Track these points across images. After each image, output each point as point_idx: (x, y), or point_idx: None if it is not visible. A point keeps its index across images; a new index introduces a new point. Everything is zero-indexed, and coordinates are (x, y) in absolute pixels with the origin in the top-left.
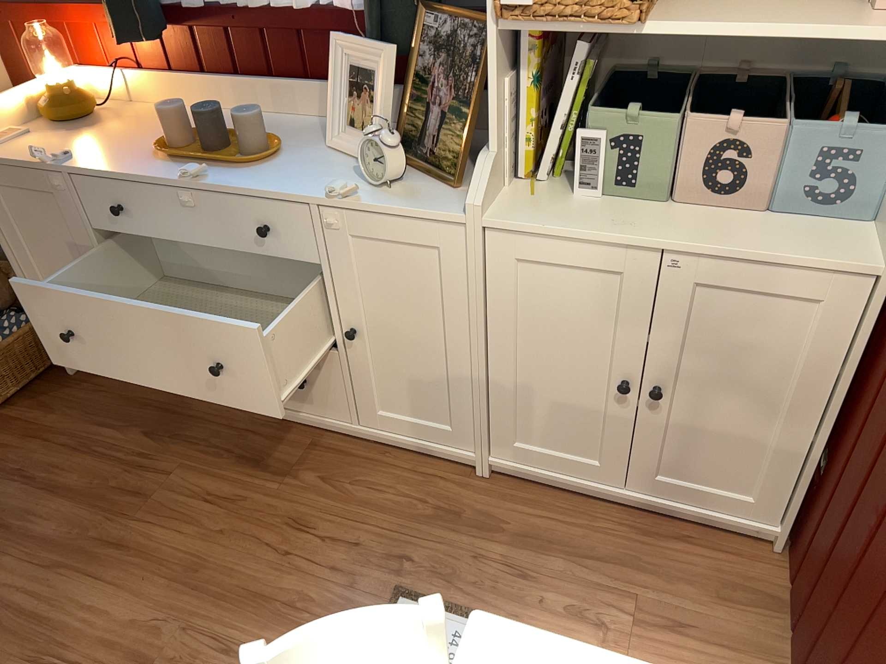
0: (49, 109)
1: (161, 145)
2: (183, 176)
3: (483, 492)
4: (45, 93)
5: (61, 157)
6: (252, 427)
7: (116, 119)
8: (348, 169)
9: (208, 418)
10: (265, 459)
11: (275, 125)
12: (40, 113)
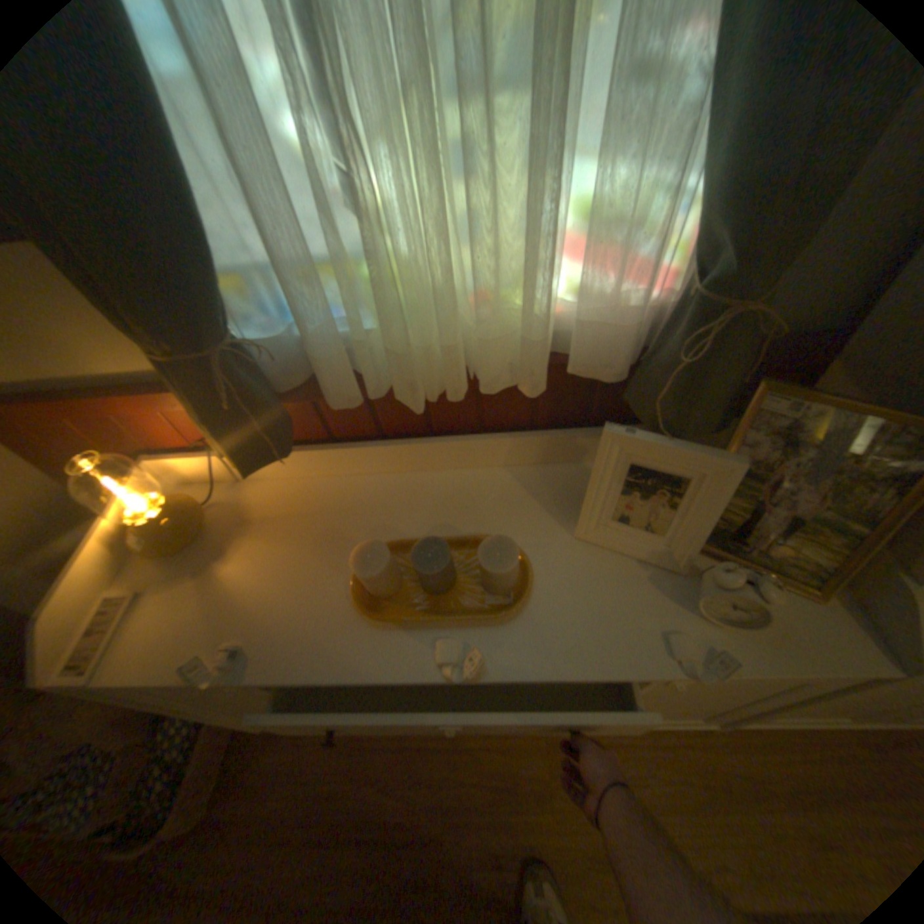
0: (146, 551)
1: (367, 601)
2: (443, 667)
3: (727, 750)
4: (130, 530)
5: (229, 668)
6: (480, 743)
7: (241, 526)
8: (646, 587)
9: (430, 746)
10: (518, 784)
11: (468, 500)
12: (135, 558)
